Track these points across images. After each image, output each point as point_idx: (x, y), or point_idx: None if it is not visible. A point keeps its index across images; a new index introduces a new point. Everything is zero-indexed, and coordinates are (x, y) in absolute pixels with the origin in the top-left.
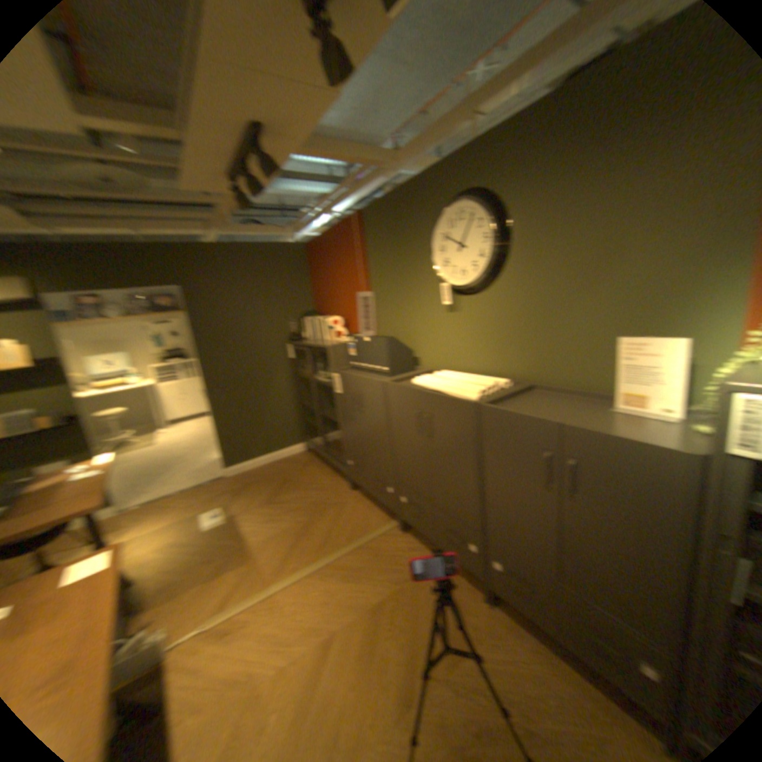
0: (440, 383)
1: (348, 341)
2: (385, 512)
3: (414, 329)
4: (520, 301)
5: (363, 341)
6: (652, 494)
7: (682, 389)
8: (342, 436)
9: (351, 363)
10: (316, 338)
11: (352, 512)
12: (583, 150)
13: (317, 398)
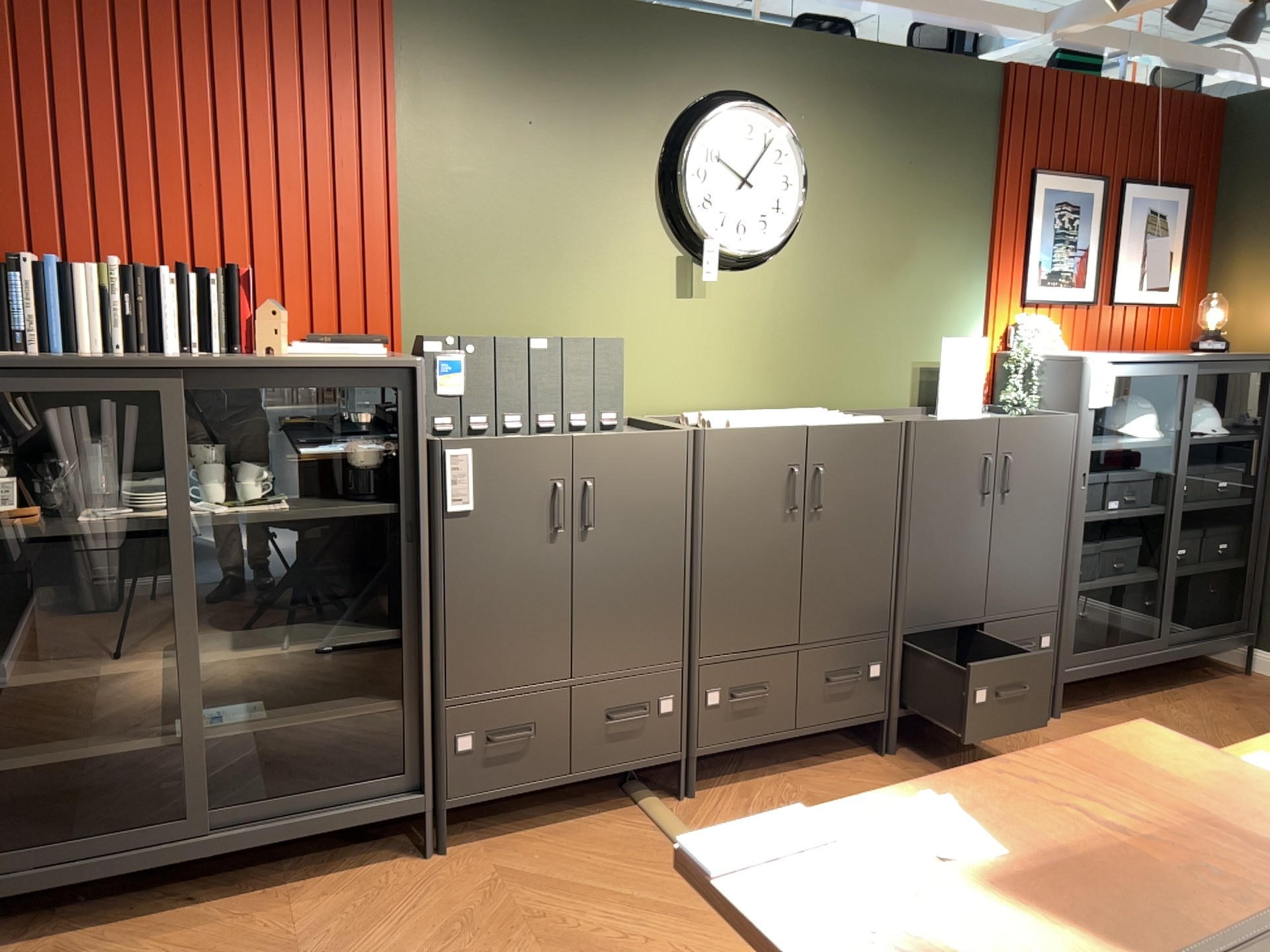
0: (782, 418)
1: (439, 348)
2: (594, 810)
3: (579, 329)
4: (814, 291)
5: (527, 348)
6: (1056, 462)
7: (982, 386)
8: (444, 663)
9: (440, 420)
10: (85, 346)
11: (555, 859)
12: (891, 129)
13: (111, 613)
